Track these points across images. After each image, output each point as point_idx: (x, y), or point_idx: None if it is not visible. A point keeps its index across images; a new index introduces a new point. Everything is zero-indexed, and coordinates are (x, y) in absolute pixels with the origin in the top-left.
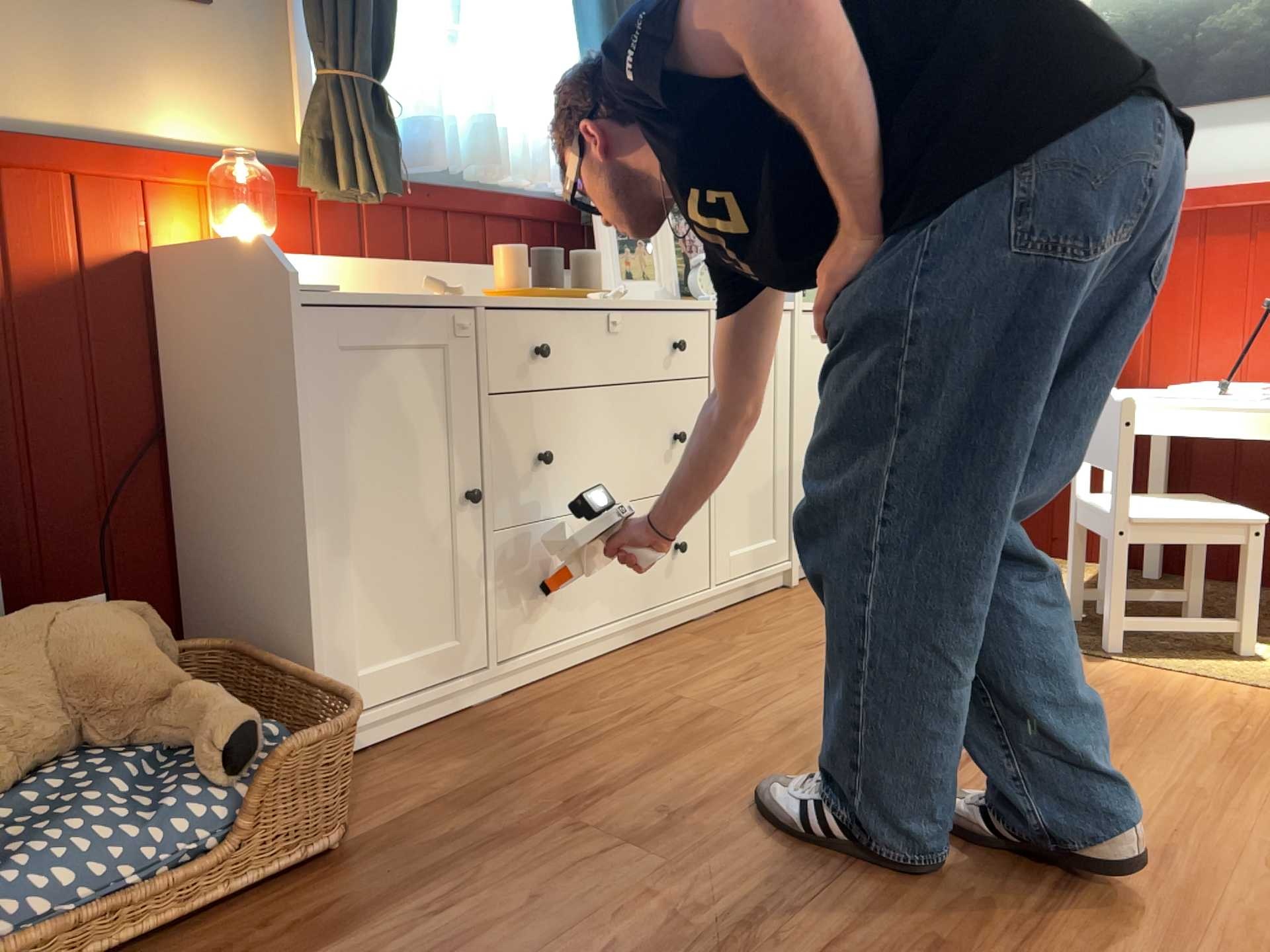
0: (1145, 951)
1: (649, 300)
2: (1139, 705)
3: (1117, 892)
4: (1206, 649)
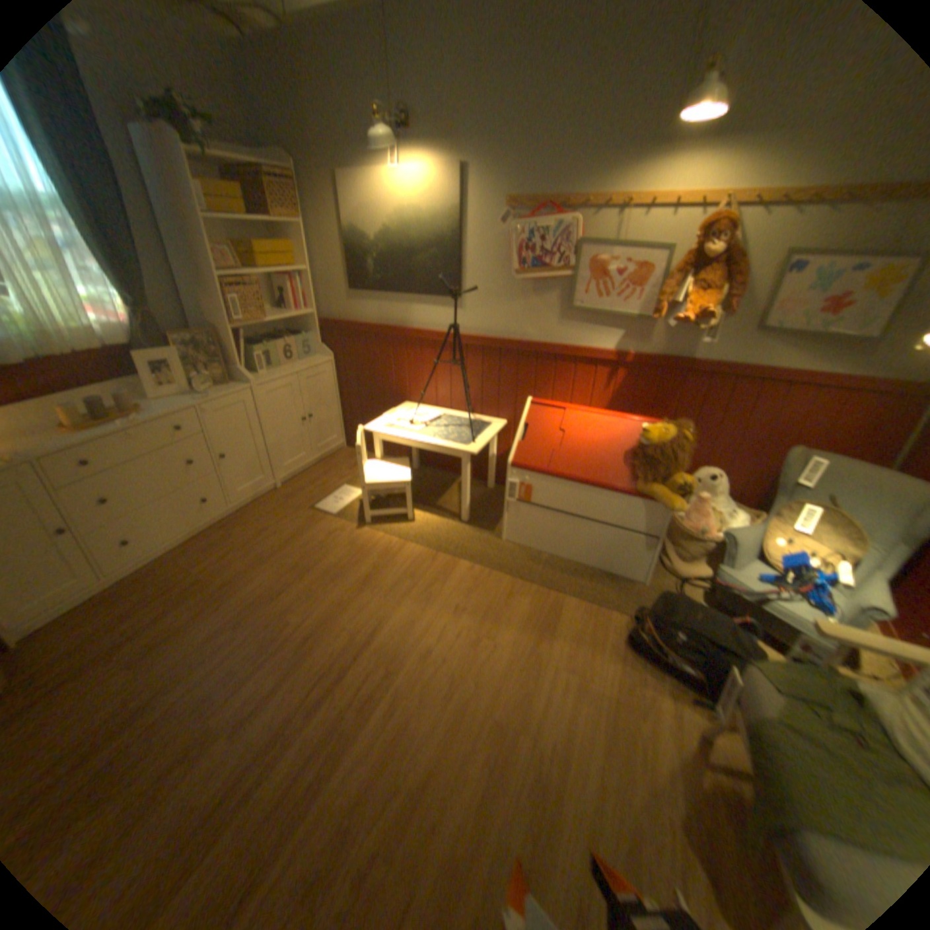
0: (270, 685)
1: (155, 413)
2: (355, 554)
3: (279, 659)
4: (400, 516)
